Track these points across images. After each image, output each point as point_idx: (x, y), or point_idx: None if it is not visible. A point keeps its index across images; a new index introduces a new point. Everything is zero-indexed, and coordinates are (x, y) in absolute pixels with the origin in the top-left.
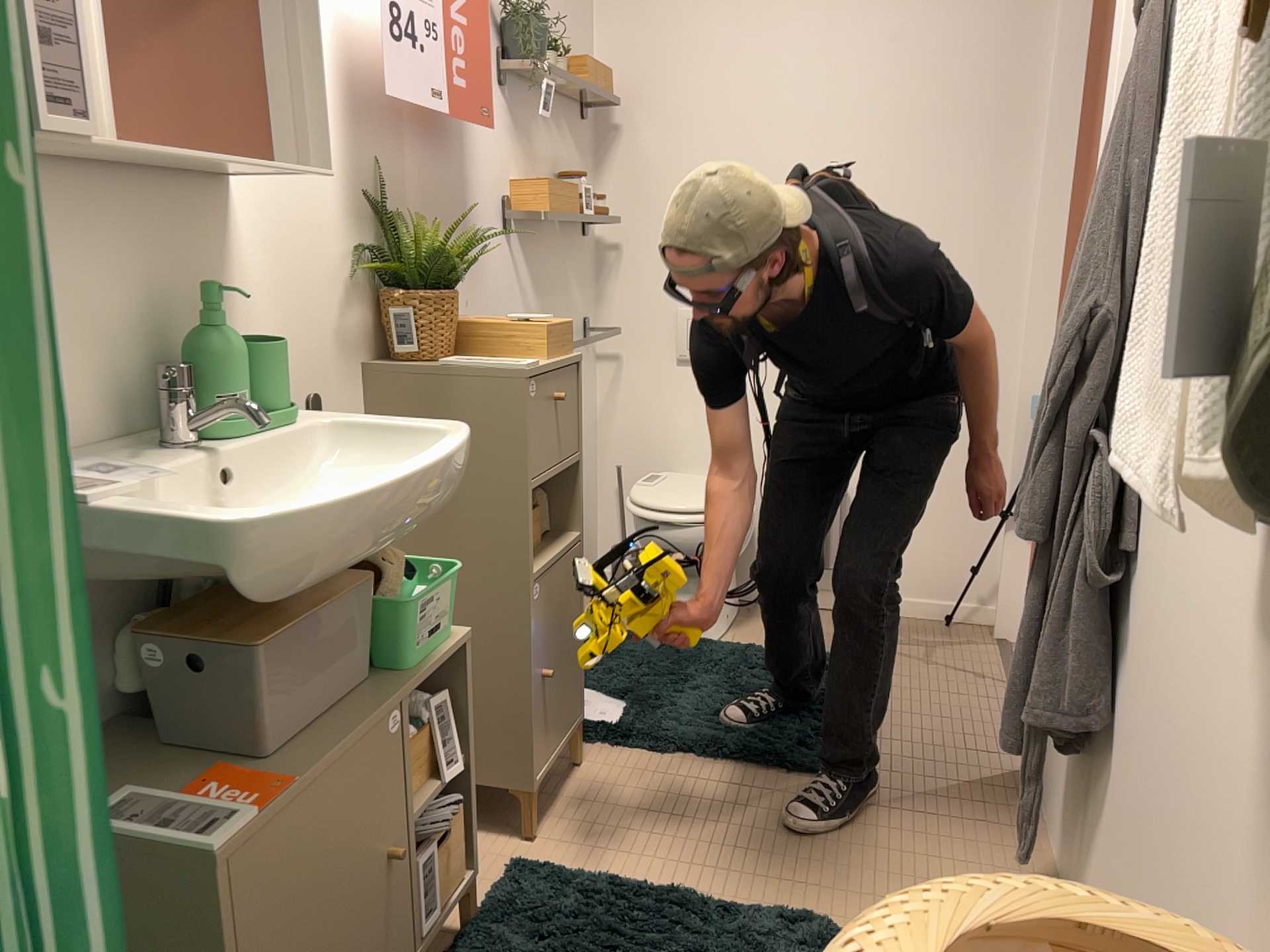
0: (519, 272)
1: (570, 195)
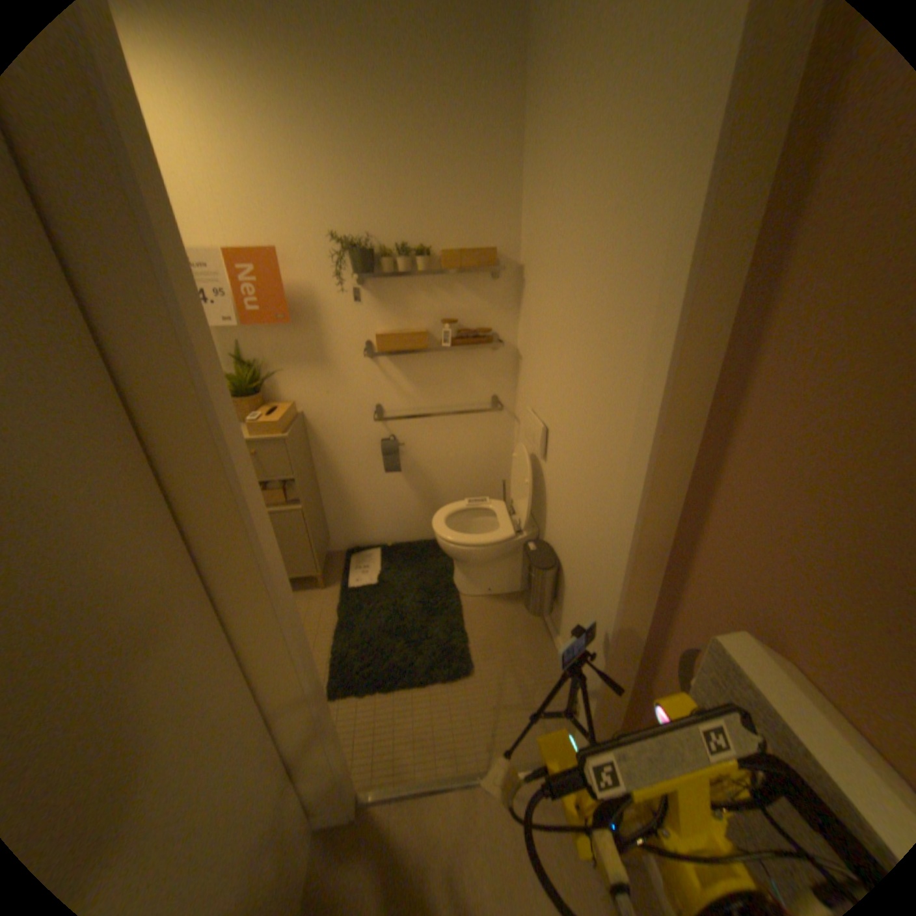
0: (388, 376)
1: (410, 338)
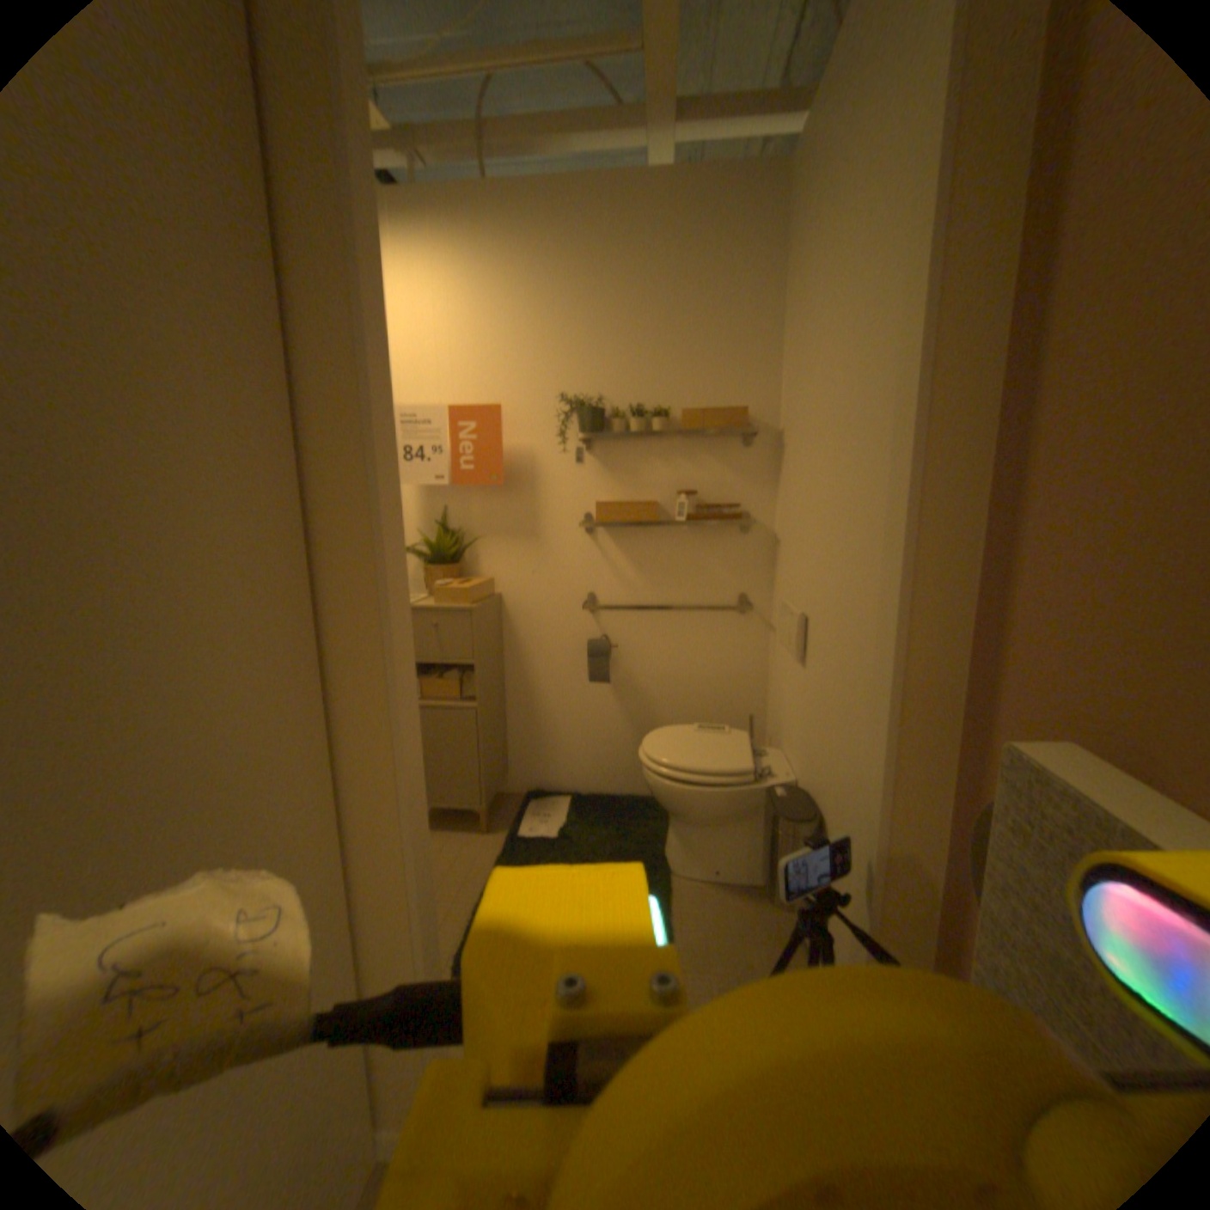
0: (608, 554)
1: (637, 505)
